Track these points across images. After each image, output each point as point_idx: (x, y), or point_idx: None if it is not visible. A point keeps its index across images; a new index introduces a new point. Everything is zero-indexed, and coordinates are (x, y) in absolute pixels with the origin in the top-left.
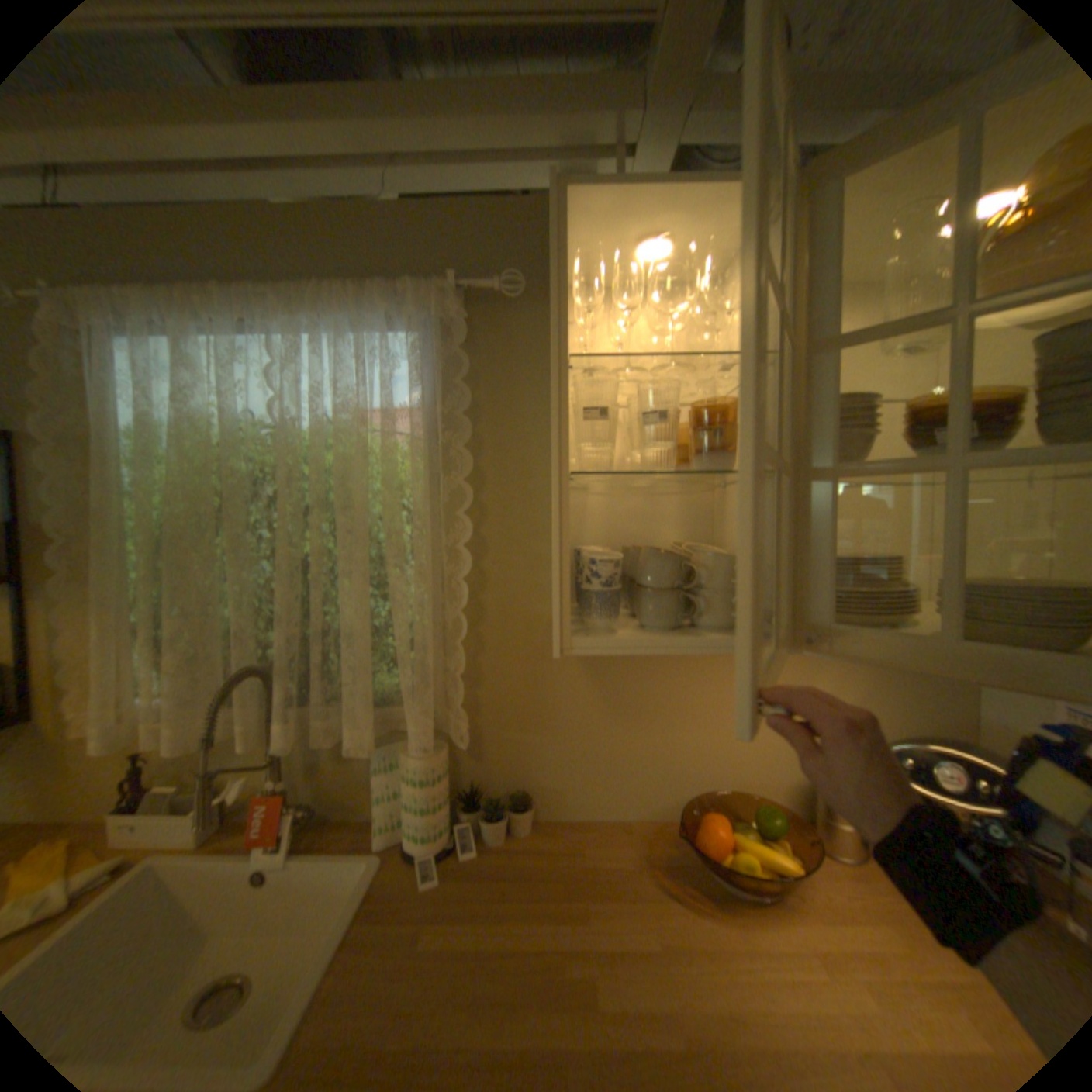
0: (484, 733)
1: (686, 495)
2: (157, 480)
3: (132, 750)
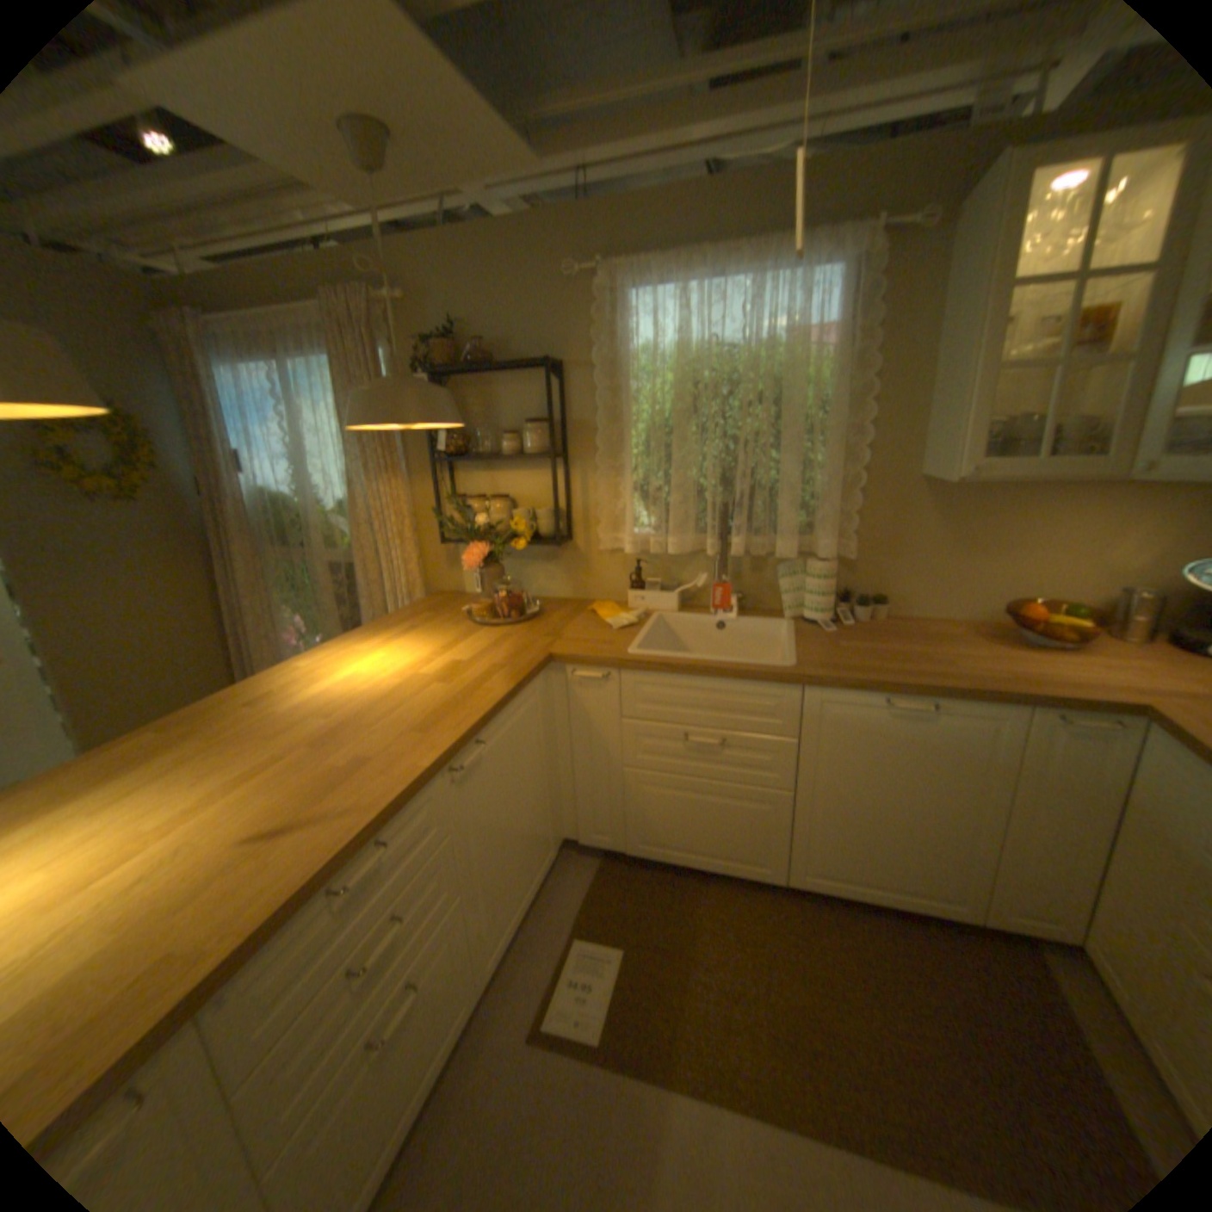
0: (855, 556)
1: (1048, 379)
2: (658, 388)
3: (626, 561)
